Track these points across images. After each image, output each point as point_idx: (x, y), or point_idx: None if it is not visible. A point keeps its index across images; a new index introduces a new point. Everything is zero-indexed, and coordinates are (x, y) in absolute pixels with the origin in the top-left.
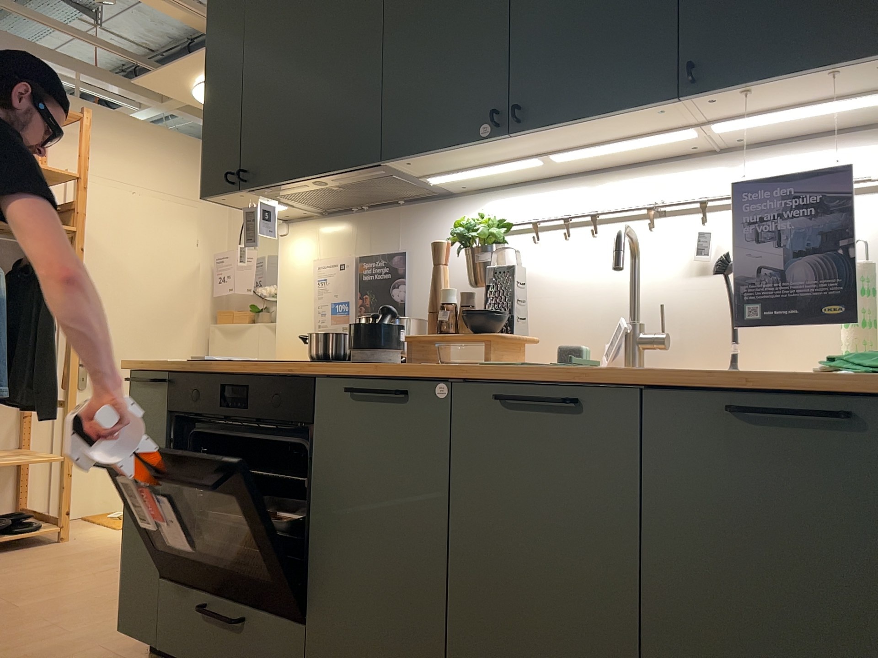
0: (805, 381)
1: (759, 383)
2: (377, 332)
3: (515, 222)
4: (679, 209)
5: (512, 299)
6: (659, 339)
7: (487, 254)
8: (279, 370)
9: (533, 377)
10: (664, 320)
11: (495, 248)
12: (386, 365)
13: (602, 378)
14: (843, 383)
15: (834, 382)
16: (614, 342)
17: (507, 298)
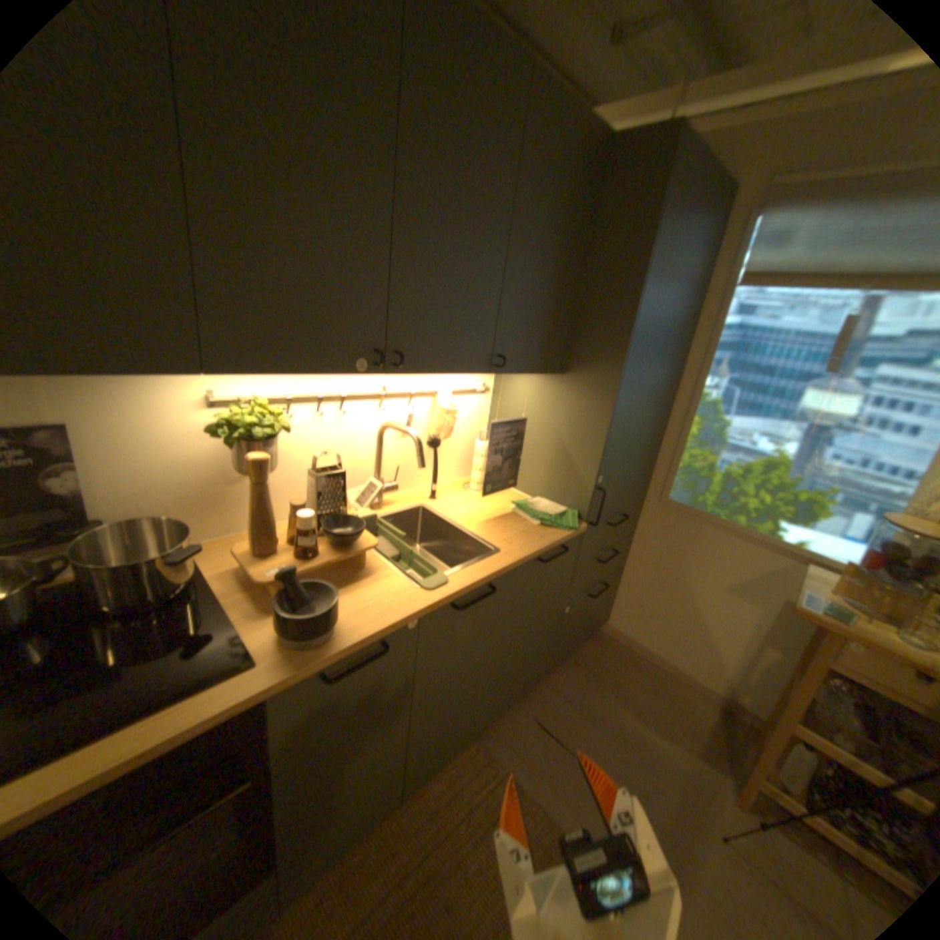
0: (552, 538)
1: (549, 548)
2: (329, 607)
3: (271, 399)
4: (395, 394)
5: (337, 497)
6: (395, 487)
7: (275, 447)
8: (182, 727)
9: (466, 584)
10: (398, 475)
11: (275, 436)
12: (336, 628)
13: (504, 571)
14: (561, 536)
15: (566, 540)
16: (364, 493)
17: (338, 500)
